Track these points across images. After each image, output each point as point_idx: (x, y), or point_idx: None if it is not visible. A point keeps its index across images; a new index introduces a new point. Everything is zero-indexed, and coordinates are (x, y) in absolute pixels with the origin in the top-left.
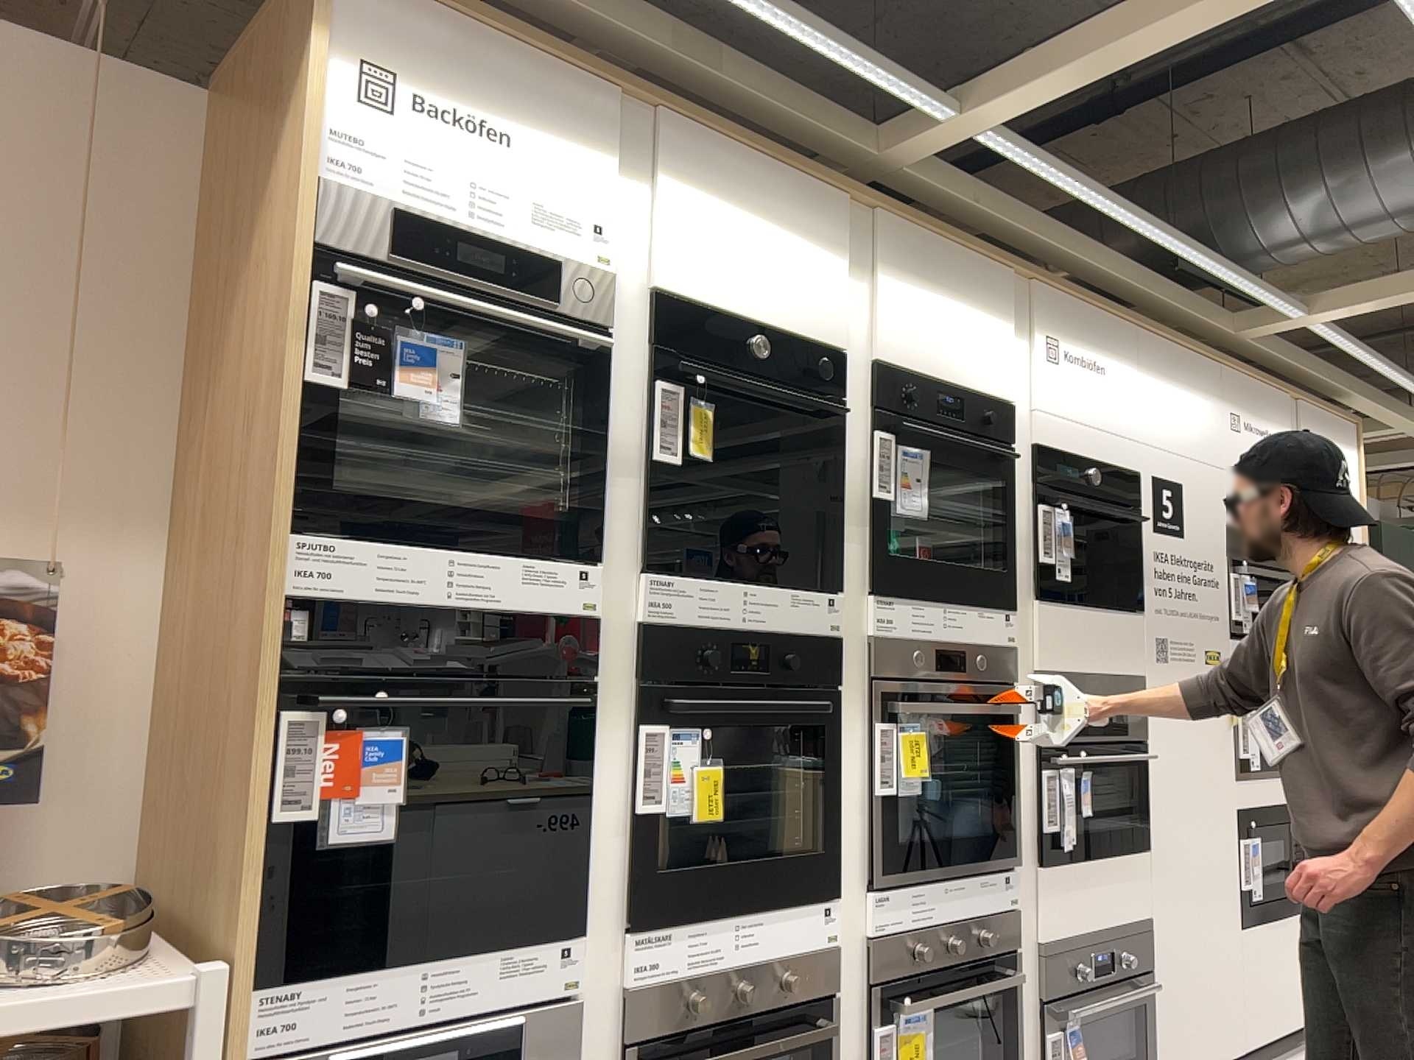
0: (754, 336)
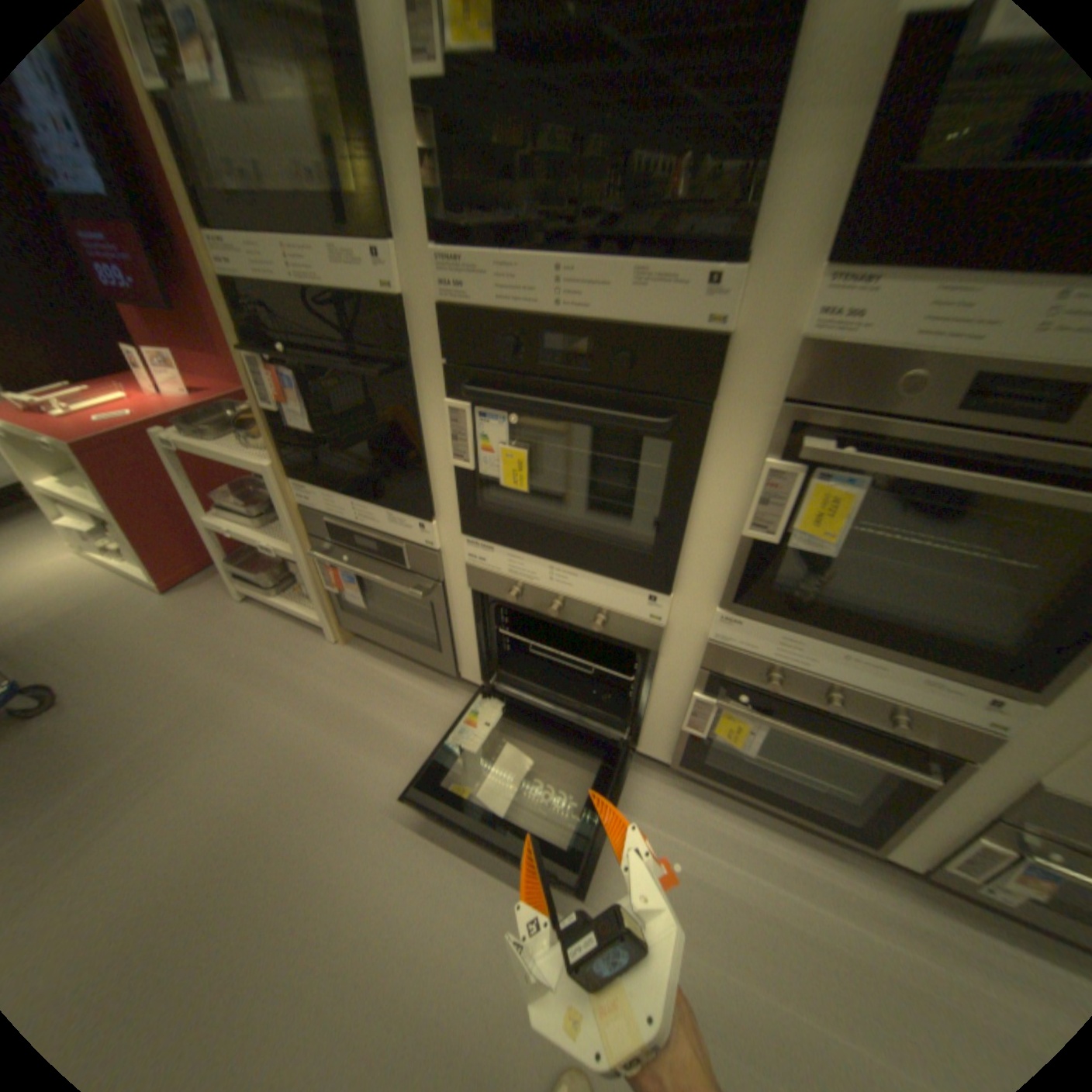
0: None
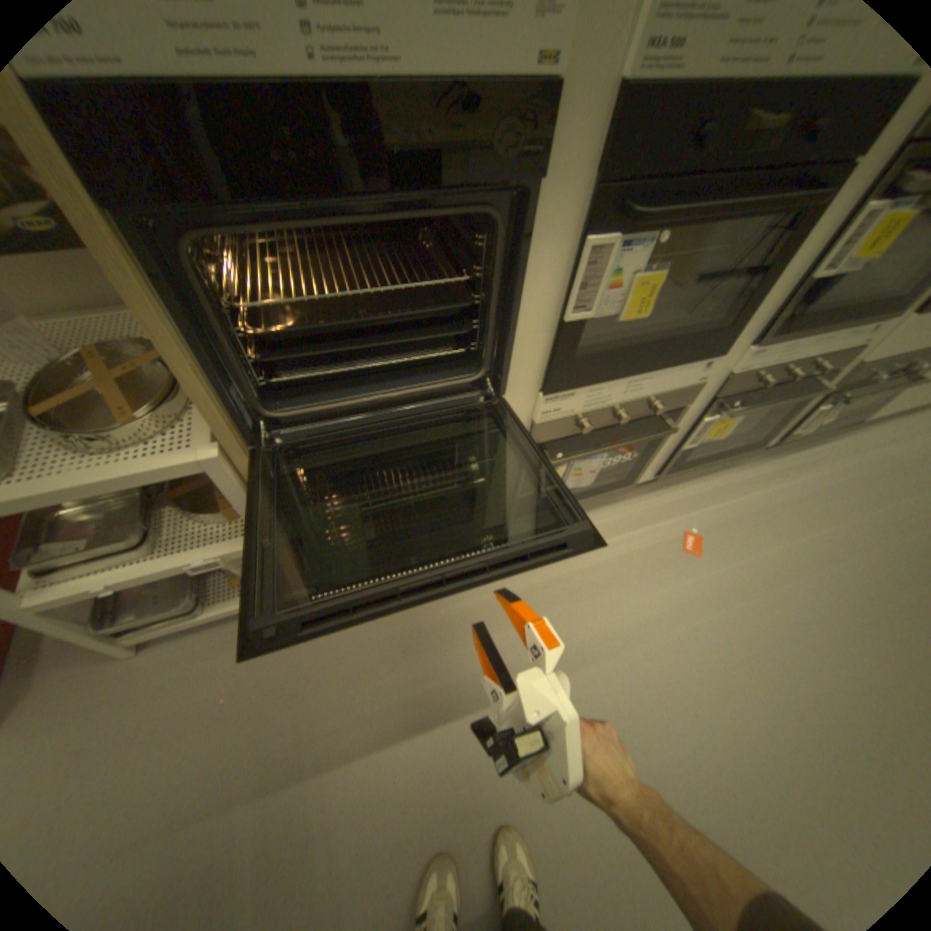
0: None
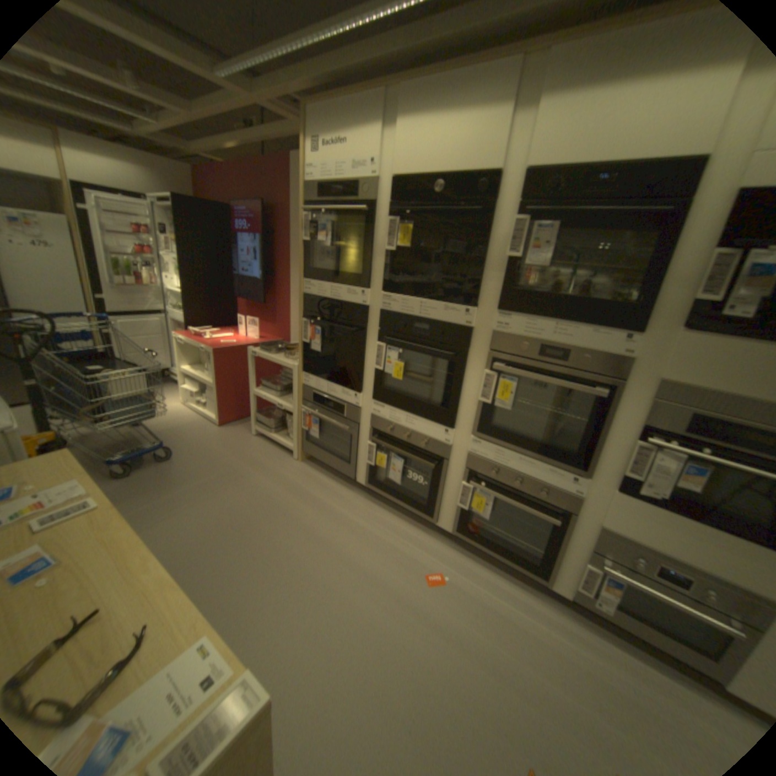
0: (441, 178)
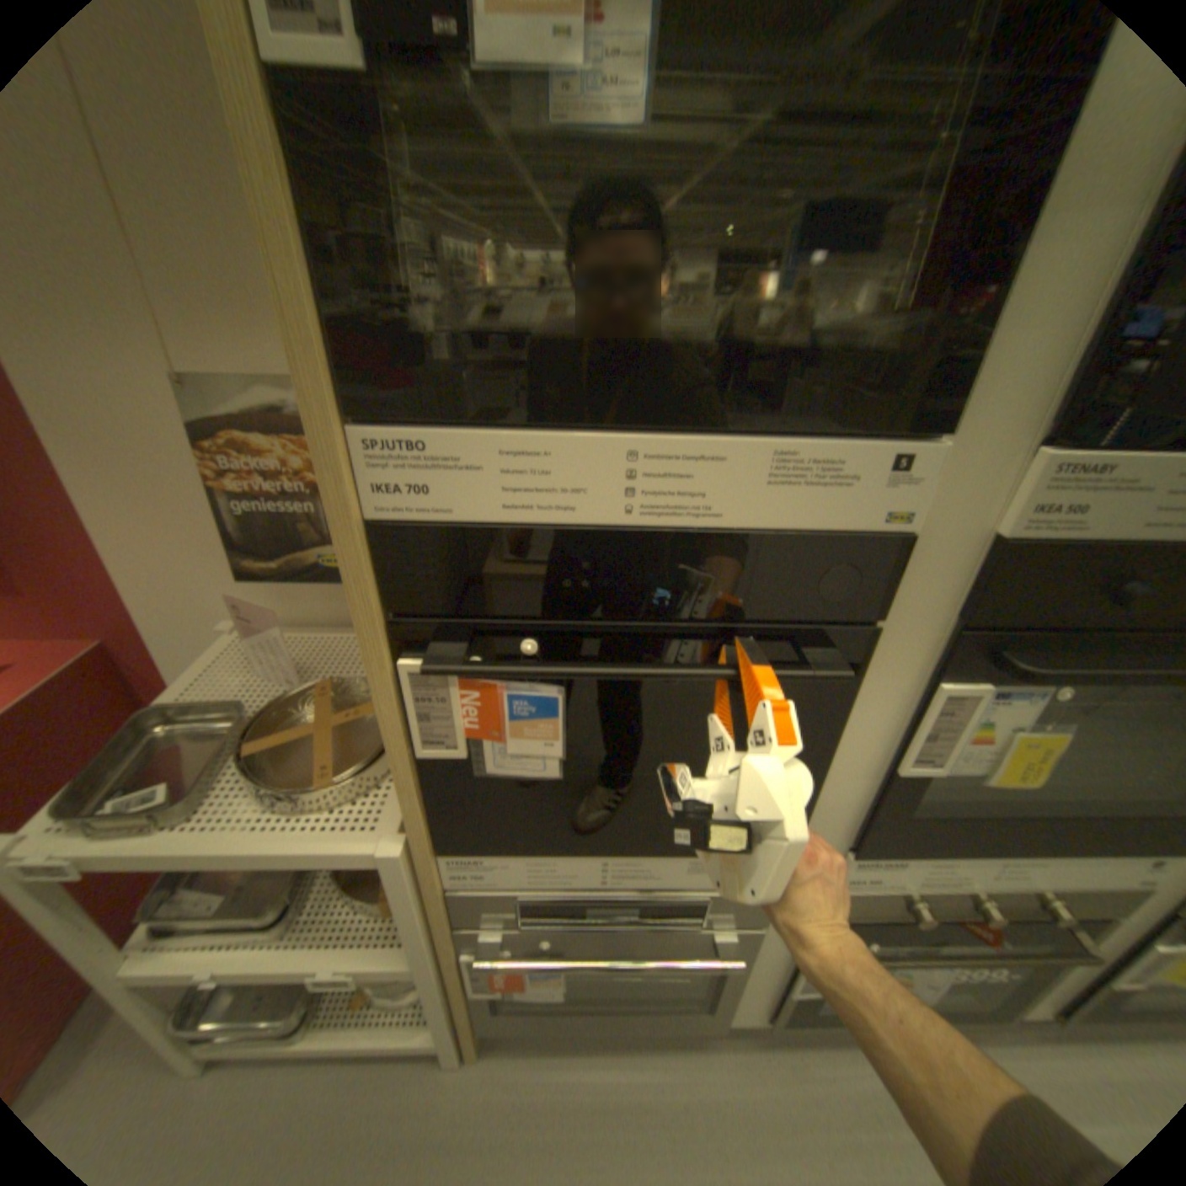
0: None
